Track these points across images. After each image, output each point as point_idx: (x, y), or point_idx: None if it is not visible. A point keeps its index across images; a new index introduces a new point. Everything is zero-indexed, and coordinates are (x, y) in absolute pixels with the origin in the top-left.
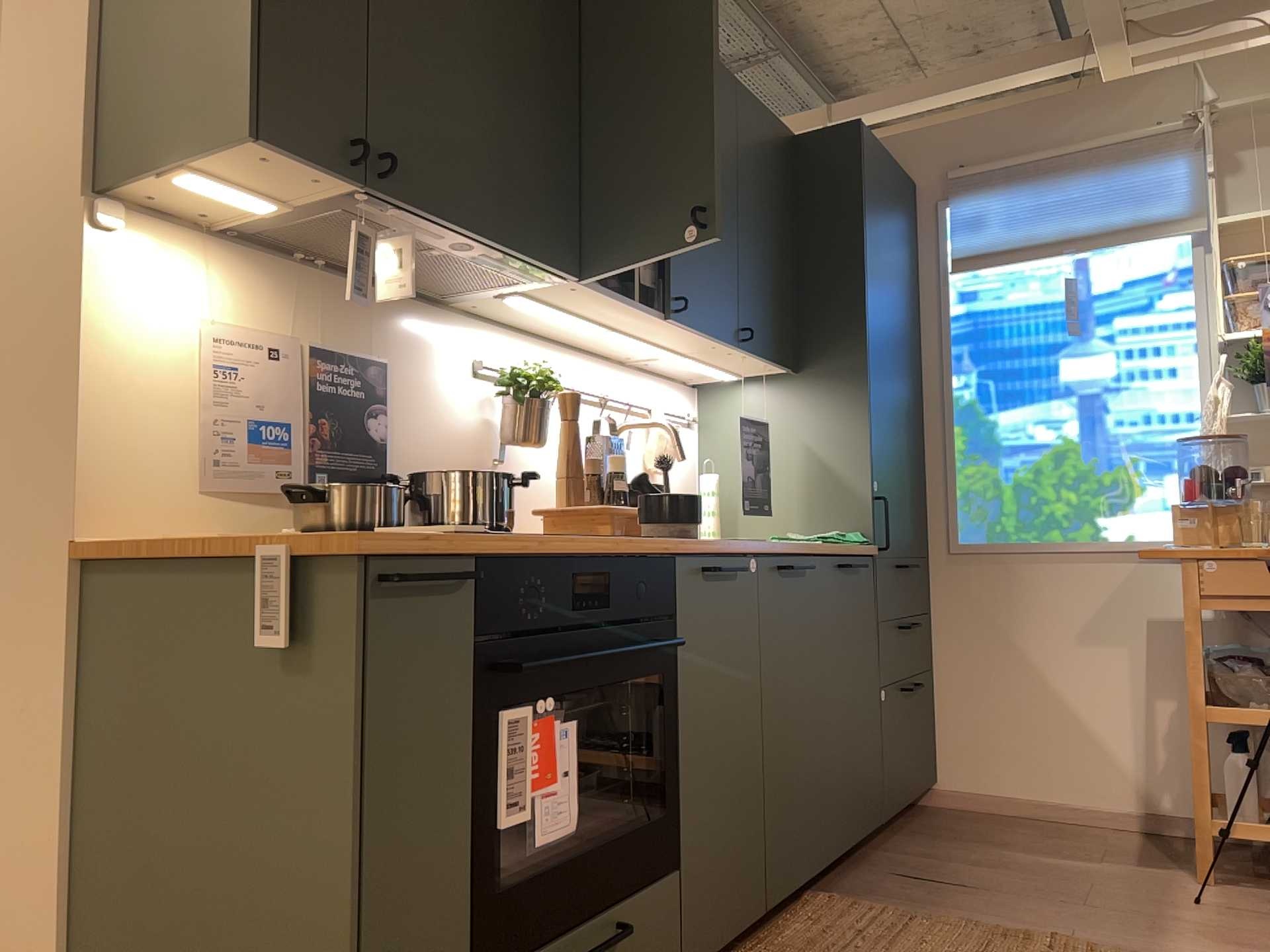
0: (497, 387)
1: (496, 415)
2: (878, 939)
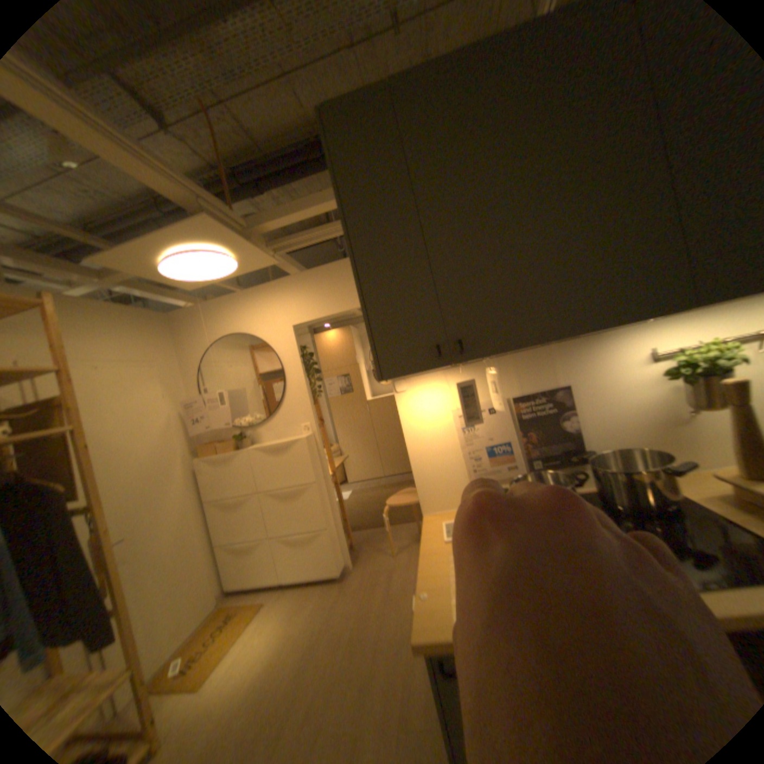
0: (671, 373)
1: (682, 384)
2: None
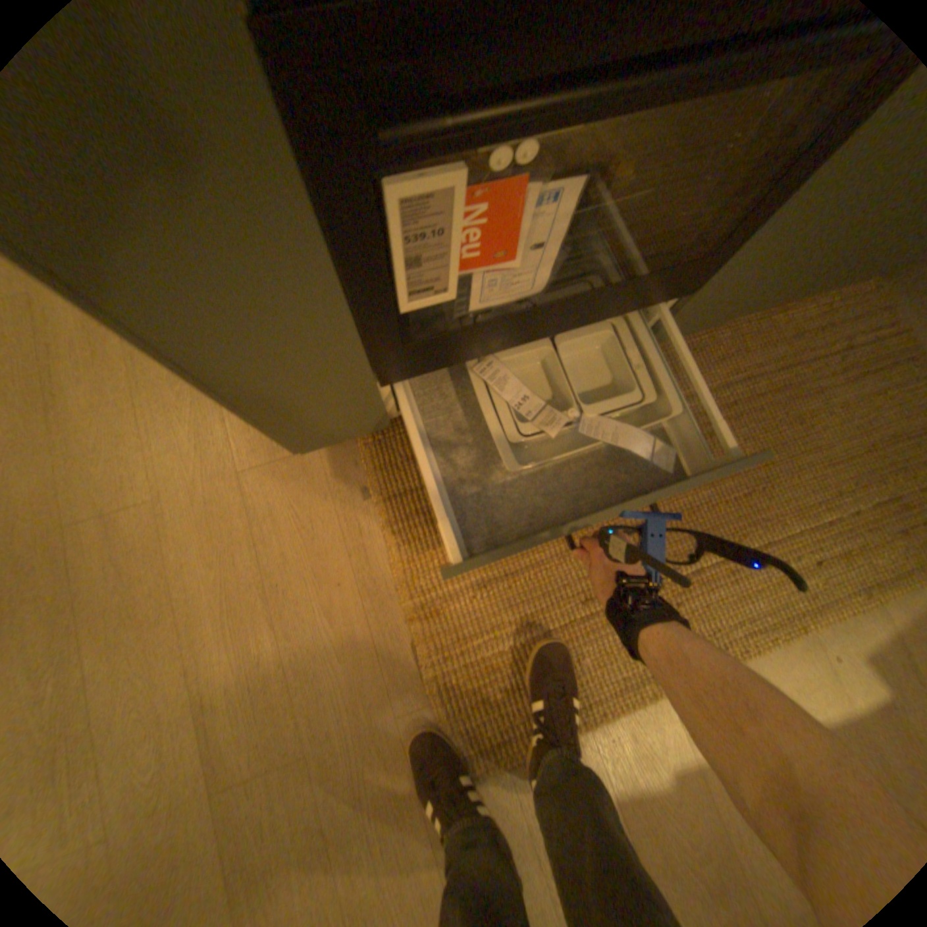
0: None
1: None
2: (851, 366)
